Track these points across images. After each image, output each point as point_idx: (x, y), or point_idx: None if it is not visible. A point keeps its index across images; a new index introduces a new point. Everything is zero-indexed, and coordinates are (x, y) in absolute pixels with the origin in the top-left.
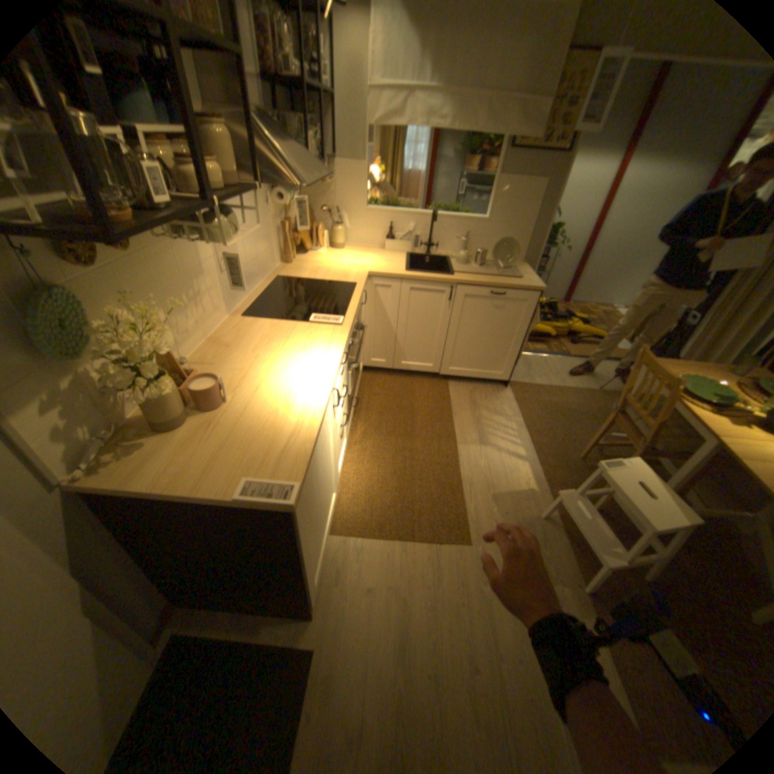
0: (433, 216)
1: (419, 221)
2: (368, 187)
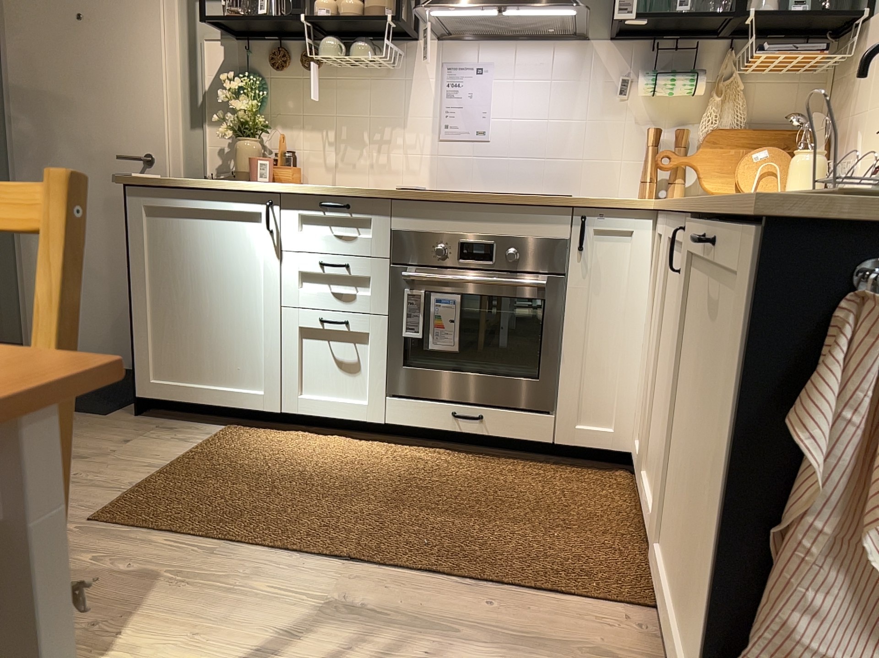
0: None
1: None
2: None
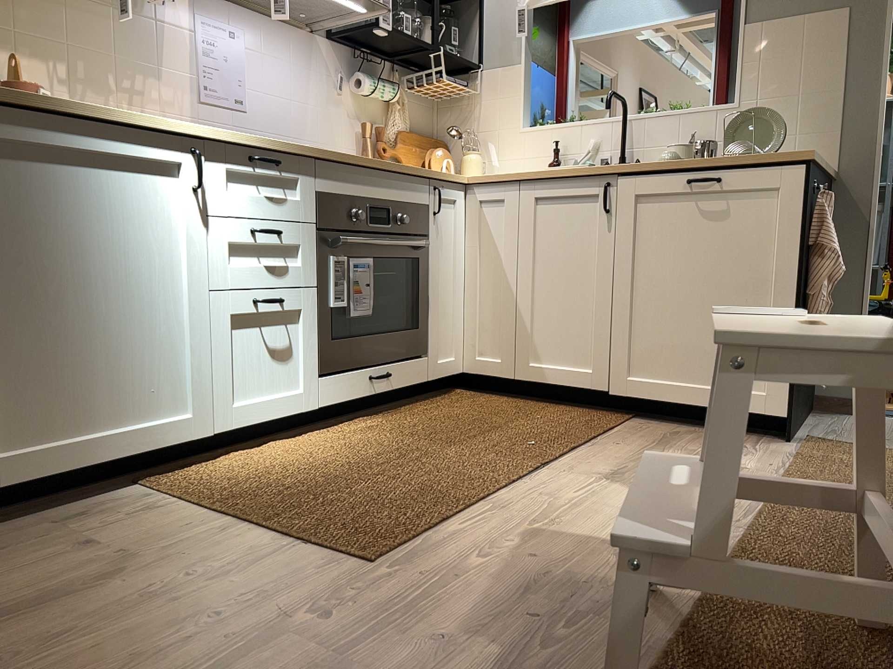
0: (623, 120)
1: (606, 136)
2: (529, 106)
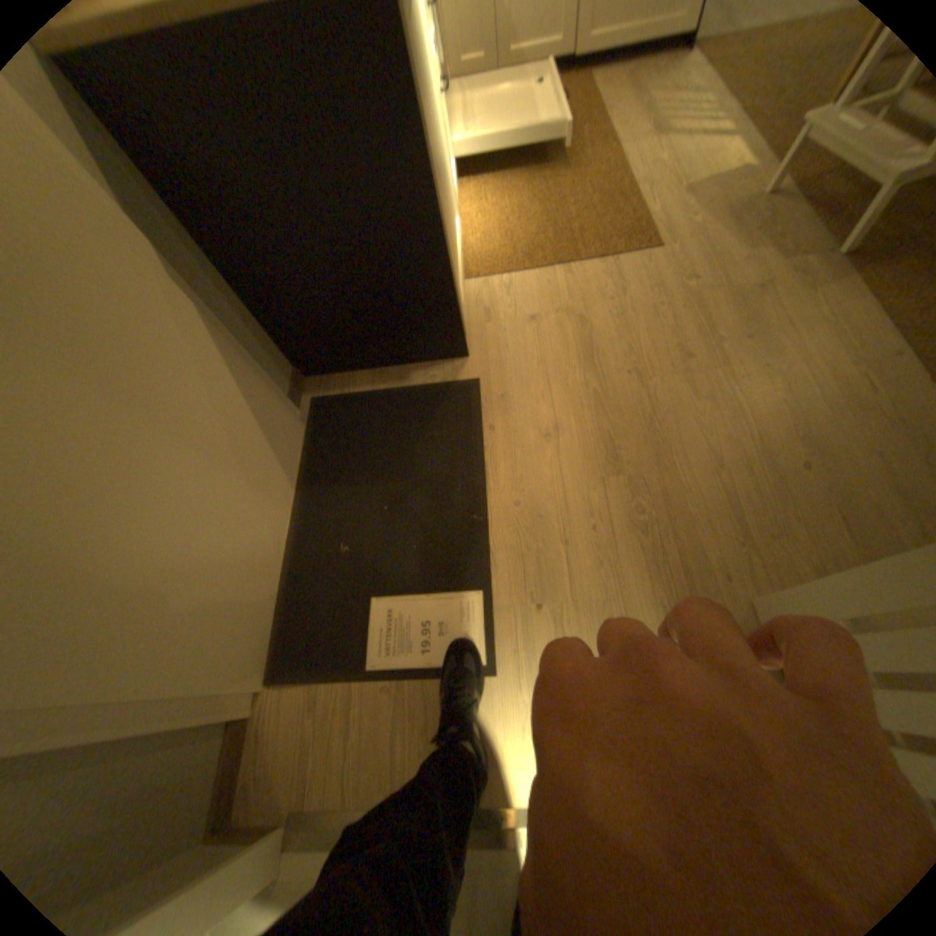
0: None
1: None
2: None
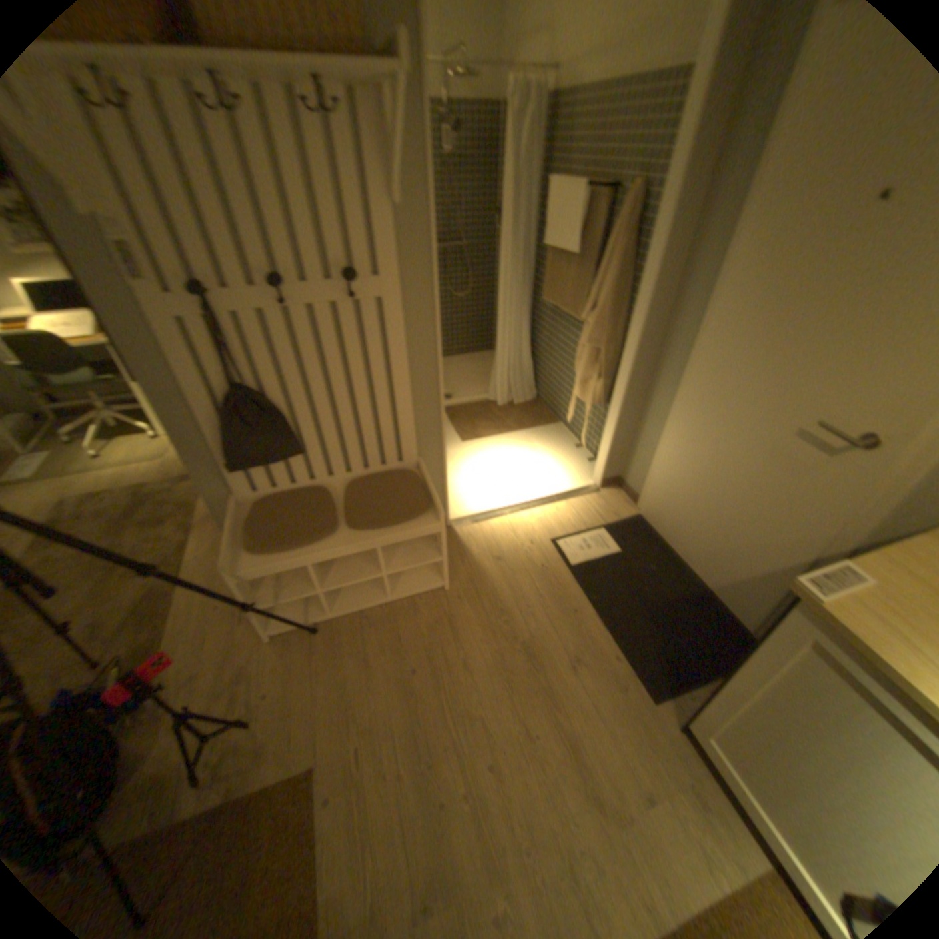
0: None
1: None
2: None
